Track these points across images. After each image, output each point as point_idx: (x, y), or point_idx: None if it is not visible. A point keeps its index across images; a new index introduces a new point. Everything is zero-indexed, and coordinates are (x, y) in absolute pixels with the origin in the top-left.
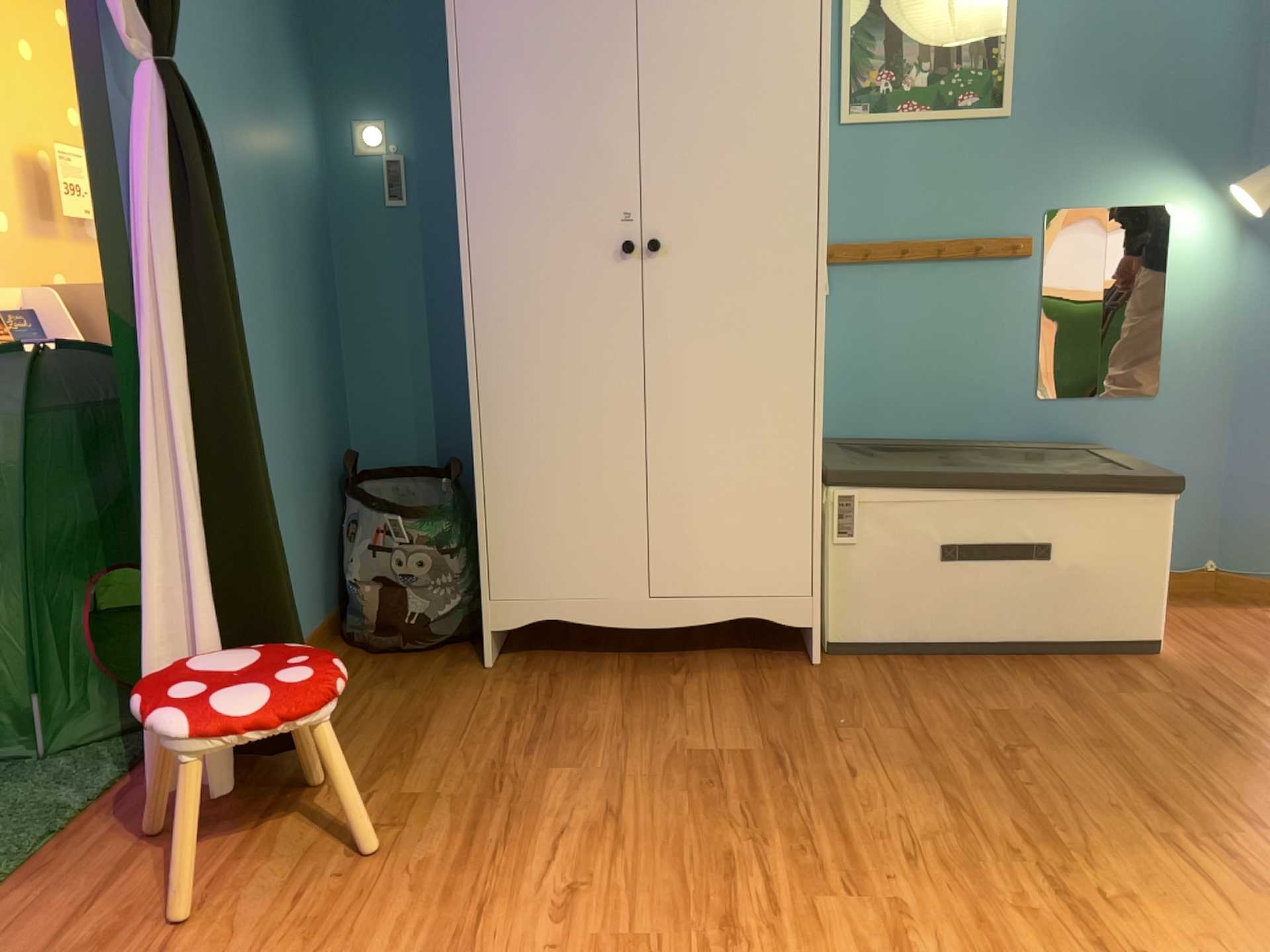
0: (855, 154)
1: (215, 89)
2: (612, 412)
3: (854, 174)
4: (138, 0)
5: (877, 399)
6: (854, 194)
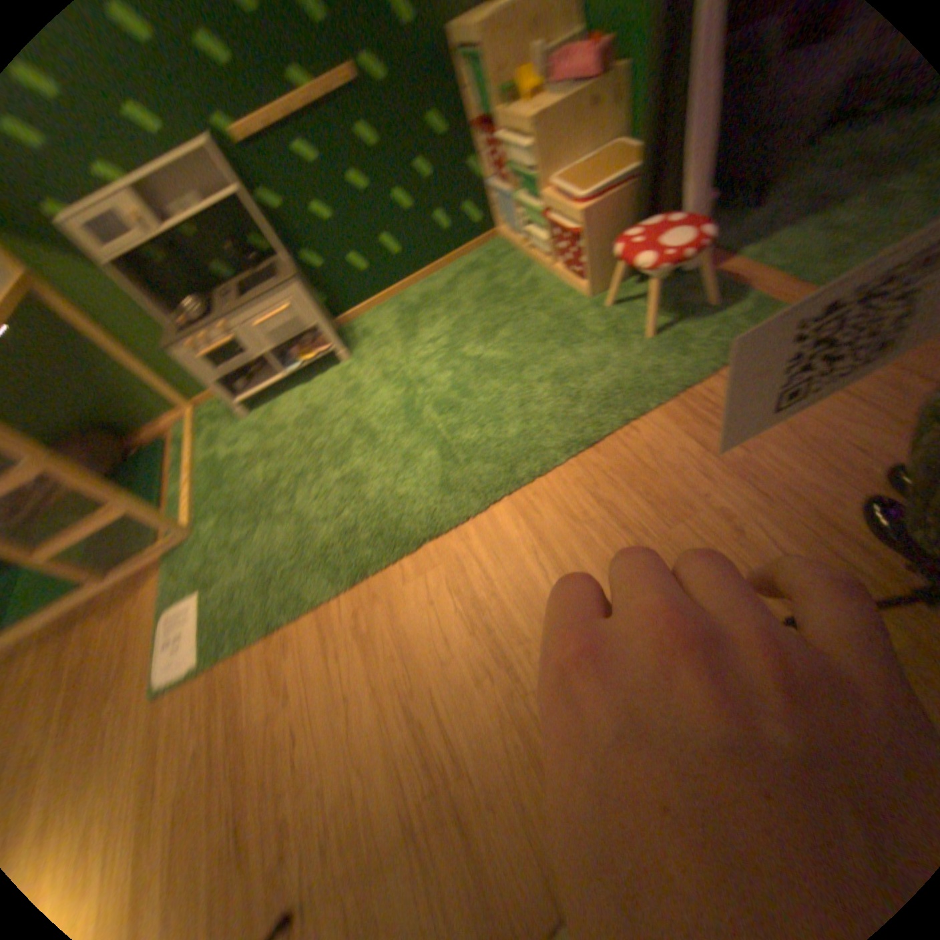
0: None
1: None
2: None
3: None
4: None
5: None
6: None
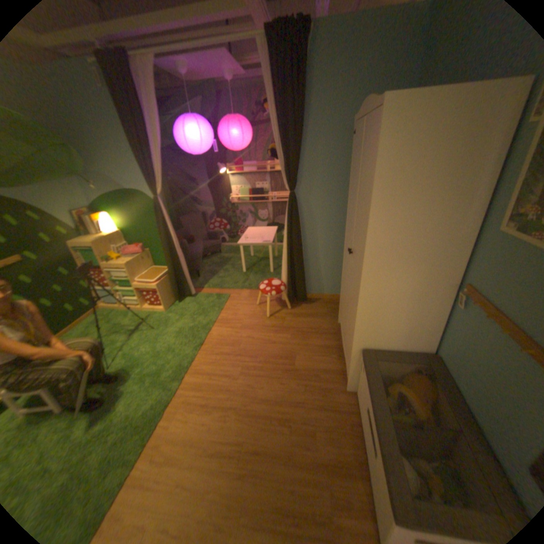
0: (503, 251)
1: (331, 186)
2: (346, 291)
3: (498, 261)
4: (287, 184)
5: (464, 372)
6: (494, 272)
